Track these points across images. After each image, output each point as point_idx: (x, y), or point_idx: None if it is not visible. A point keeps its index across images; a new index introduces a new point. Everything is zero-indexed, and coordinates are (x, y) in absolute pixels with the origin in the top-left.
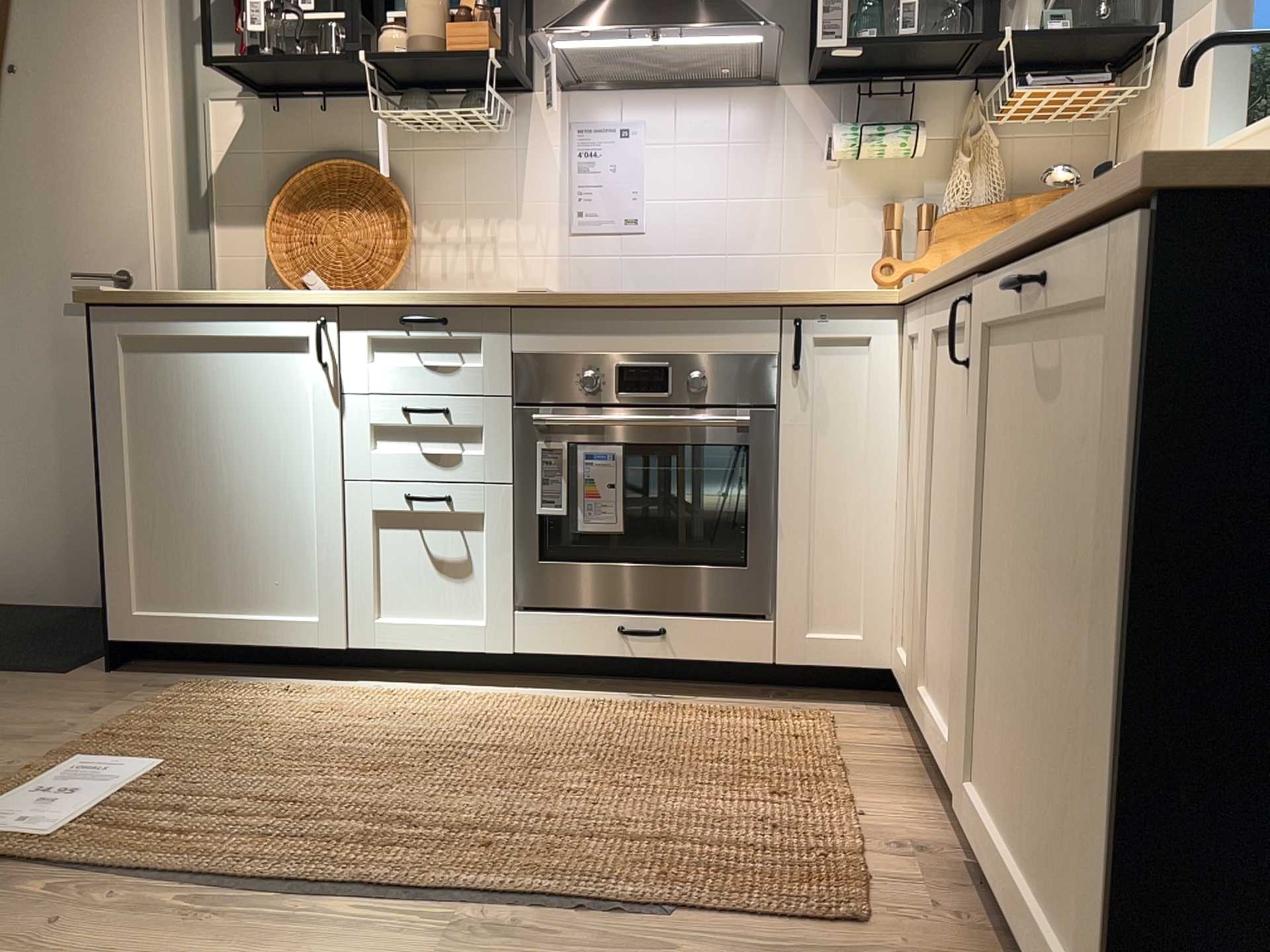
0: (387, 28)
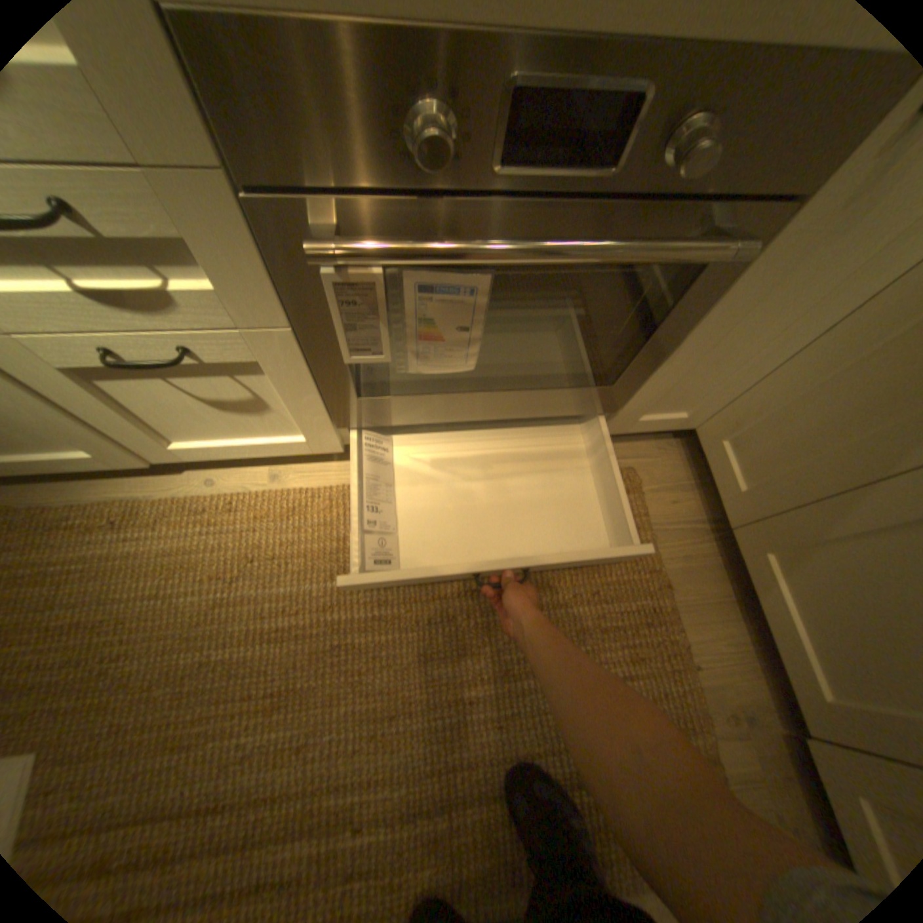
0: None
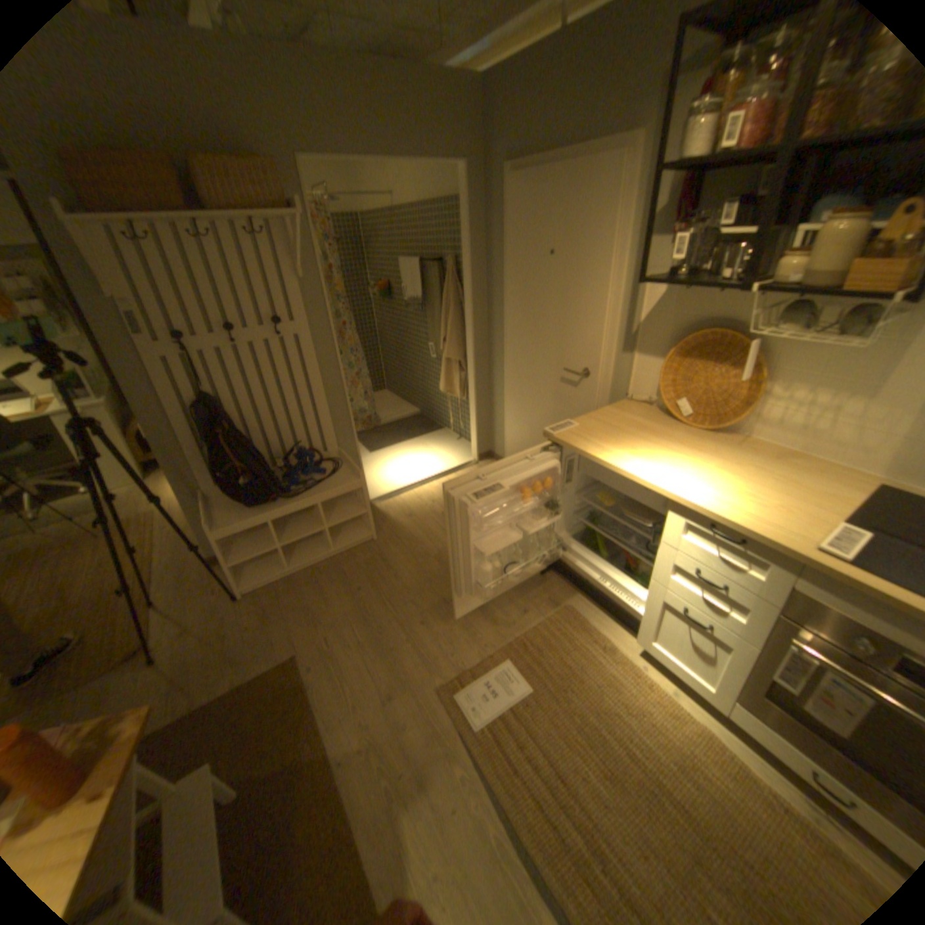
0: (791, 253)
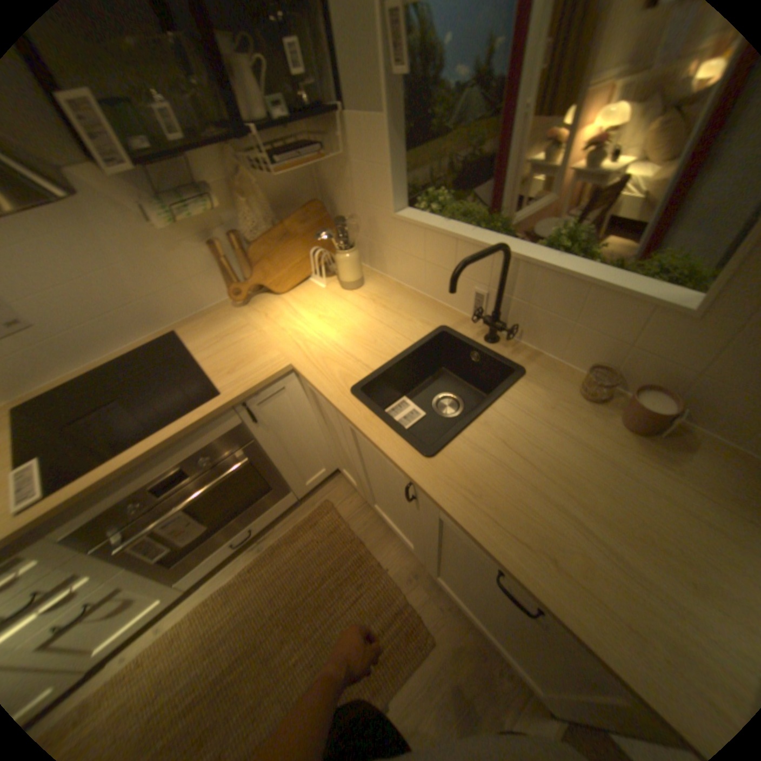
0: None
